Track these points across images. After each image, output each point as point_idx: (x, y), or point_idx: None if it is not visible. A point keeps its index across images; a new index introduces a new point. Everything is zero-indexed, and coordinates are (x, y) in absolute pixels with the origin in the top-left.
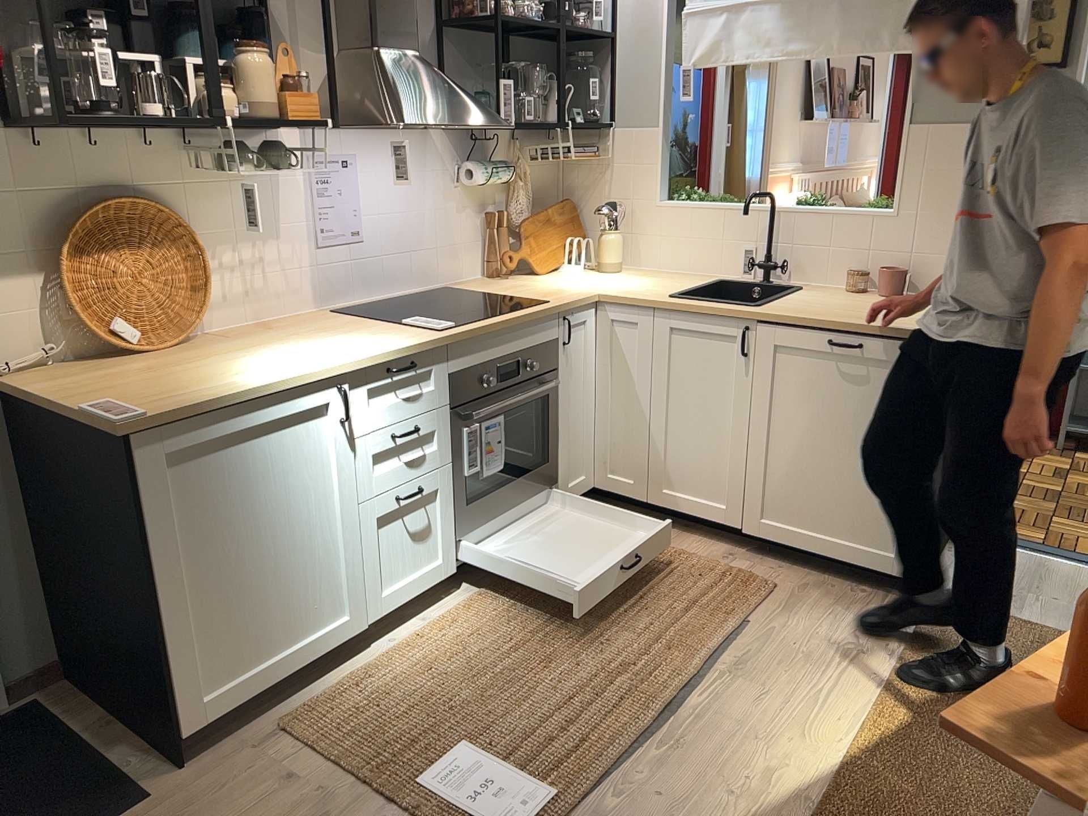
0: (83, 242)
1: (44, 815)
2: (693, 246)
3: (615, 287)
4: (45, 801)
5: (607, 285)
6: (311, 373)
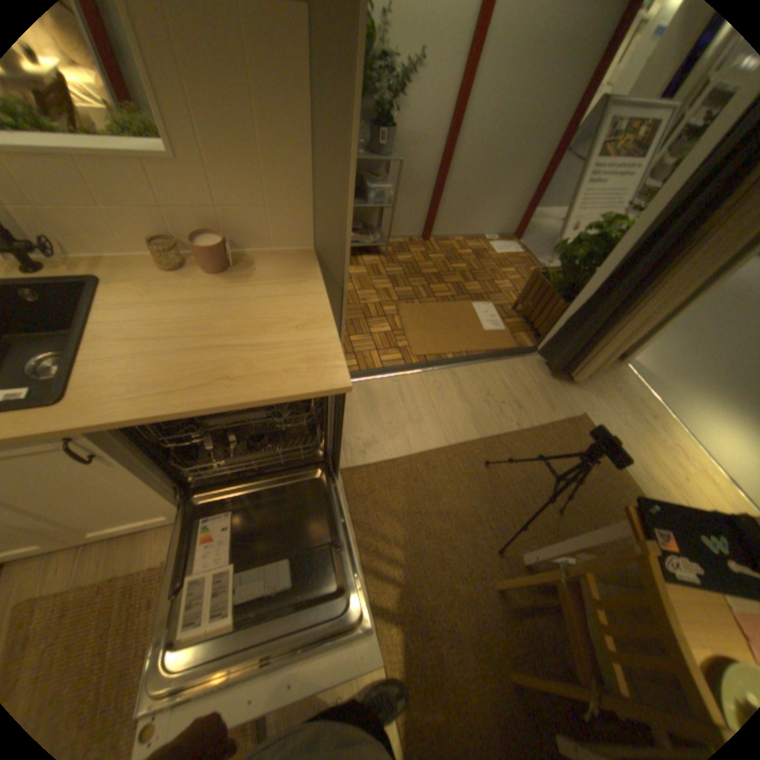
0: None
1: None
2: None
3: None
4: None
5: None
6: None
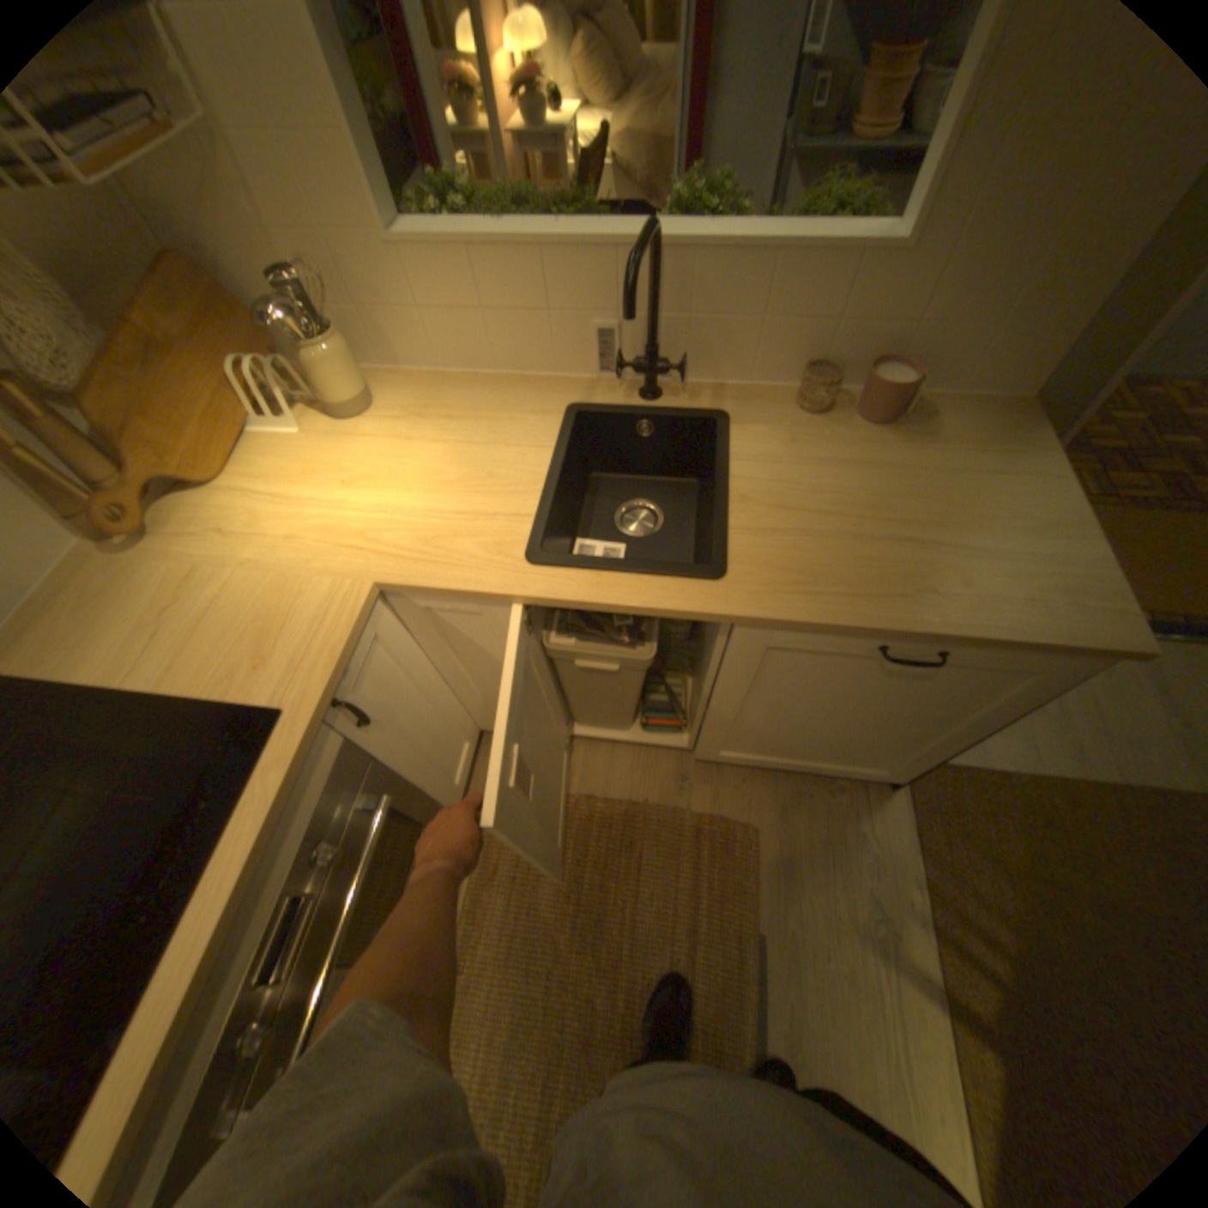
0: None
1: None
2: (486, 326)
3: (388, 517)
4: None
5: (369, 508)
6: None
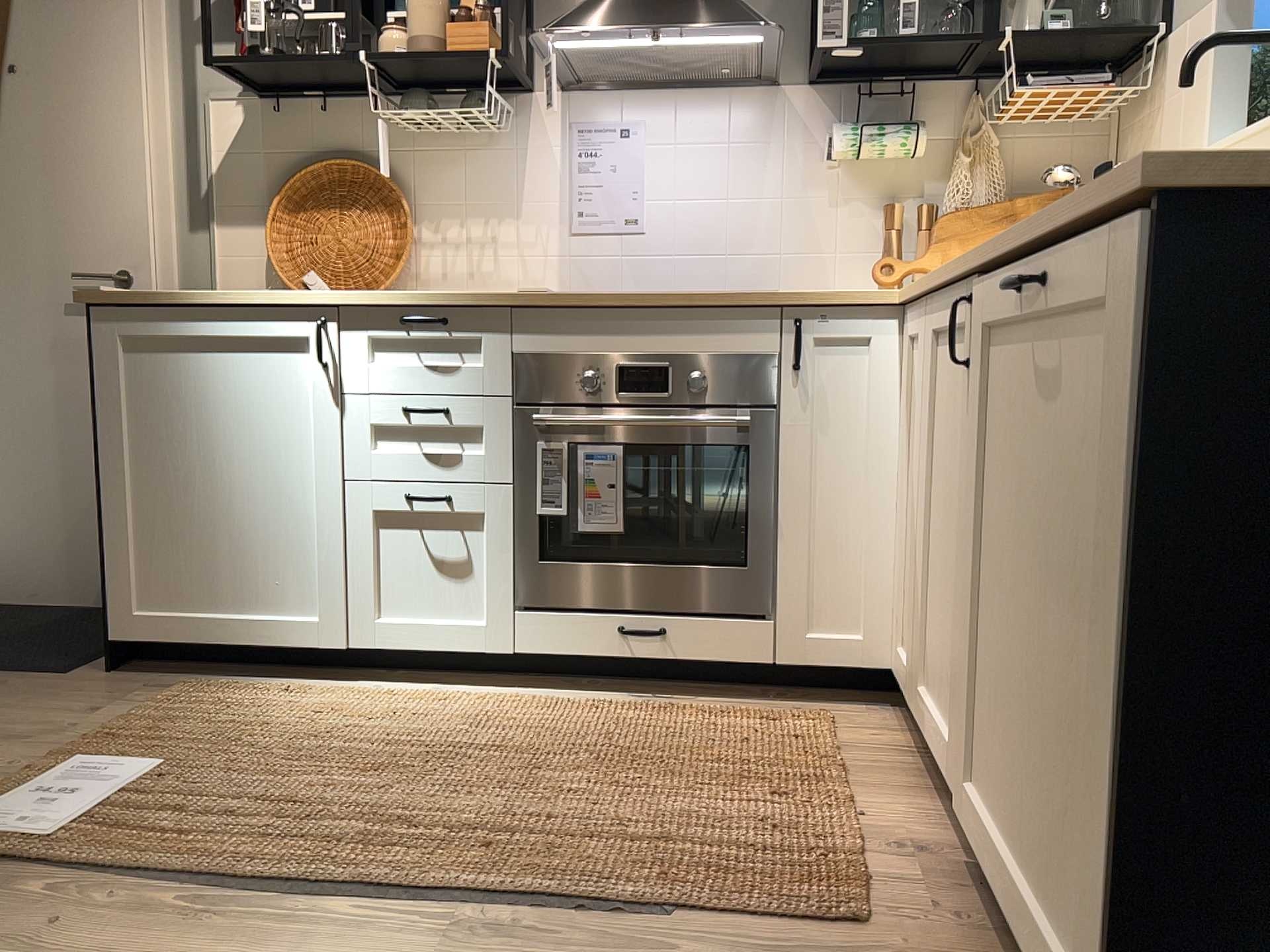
0: (301, 198)
1: (38, 652)
2: None
3: None
4: (57, 648)
5: None
6: (282, 293)
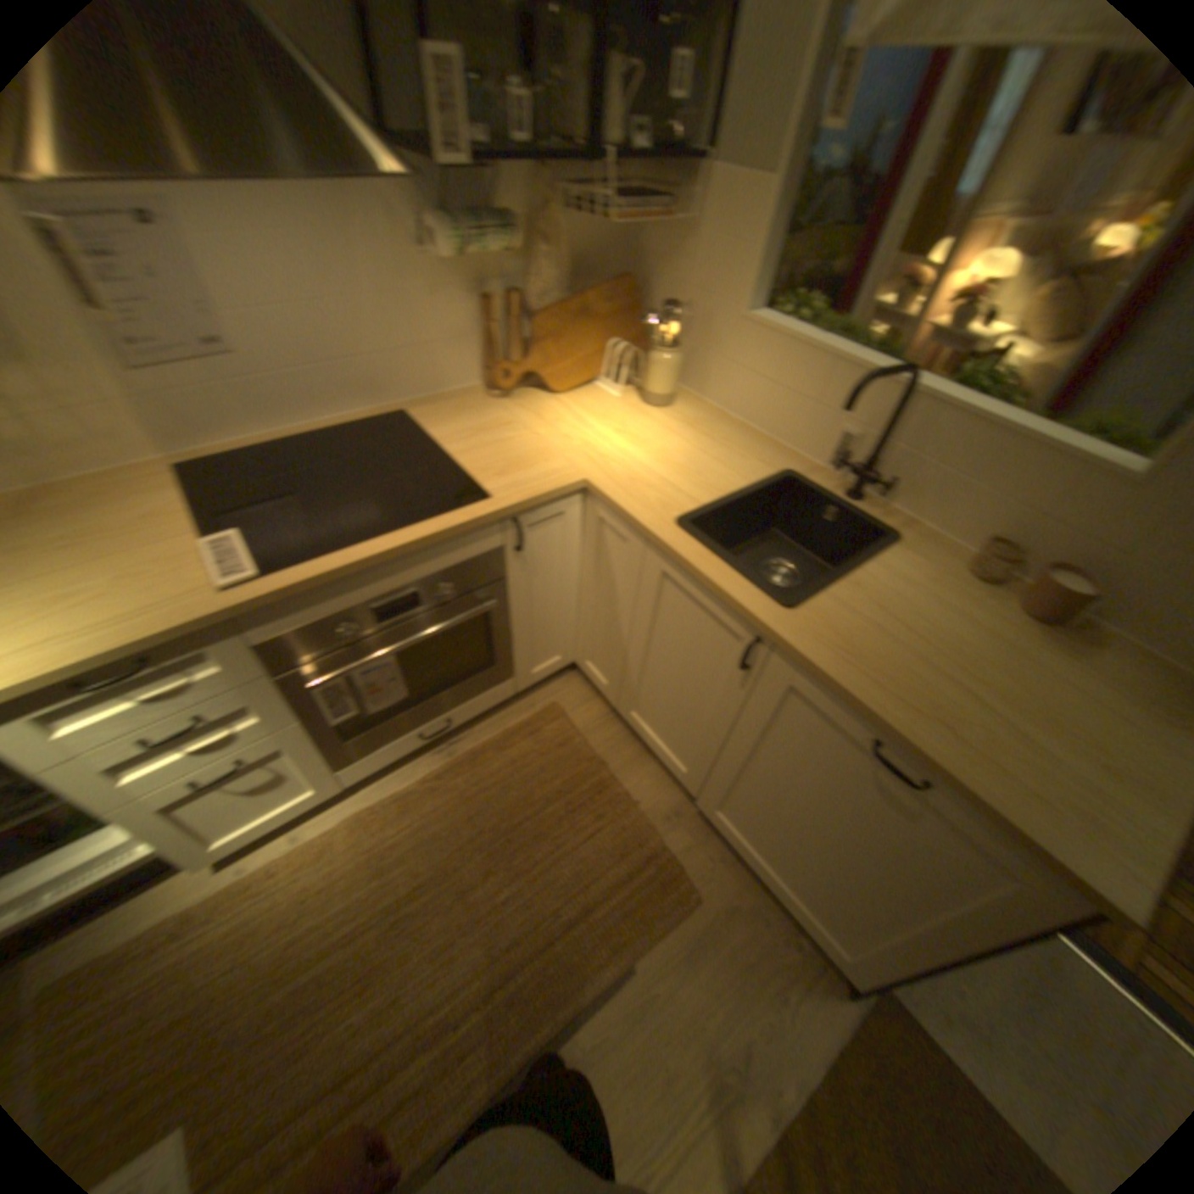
0: None
1: None
2: (774, 398)
3: (626, 459)
4: None
5: (621, 450)
6: None
